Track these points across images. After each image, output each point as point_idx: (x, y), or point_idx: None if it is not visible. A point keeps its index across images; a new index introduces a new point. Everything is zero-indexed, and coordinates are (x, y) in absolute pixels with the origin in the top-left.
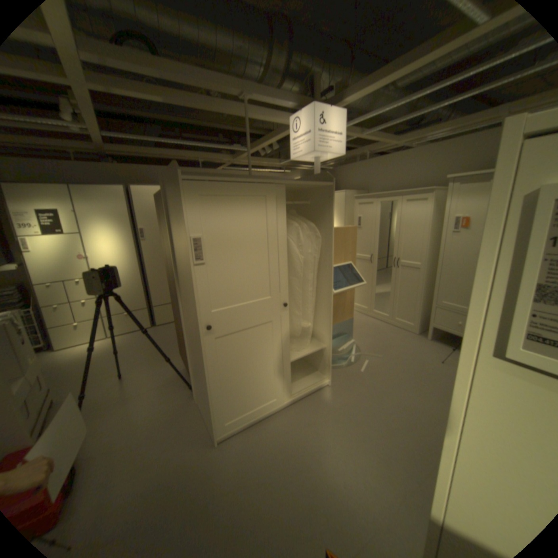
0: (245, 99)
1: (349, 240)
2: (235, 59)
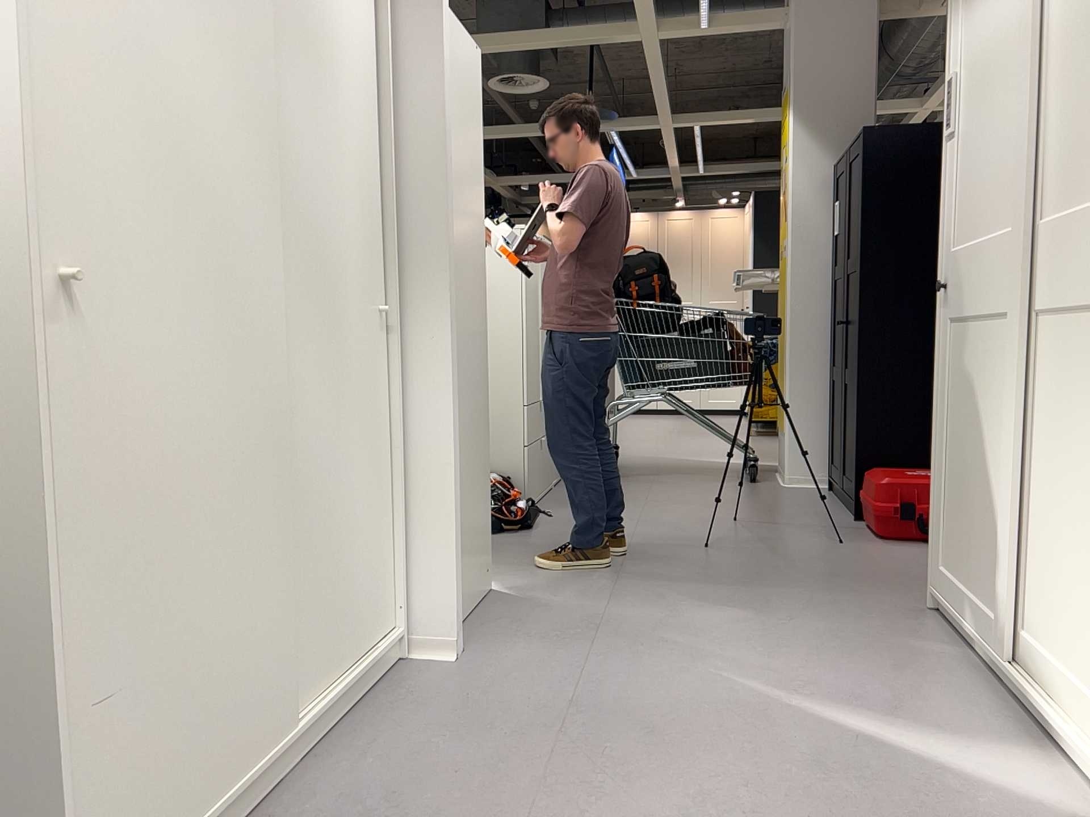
0: None
1: None
2: None
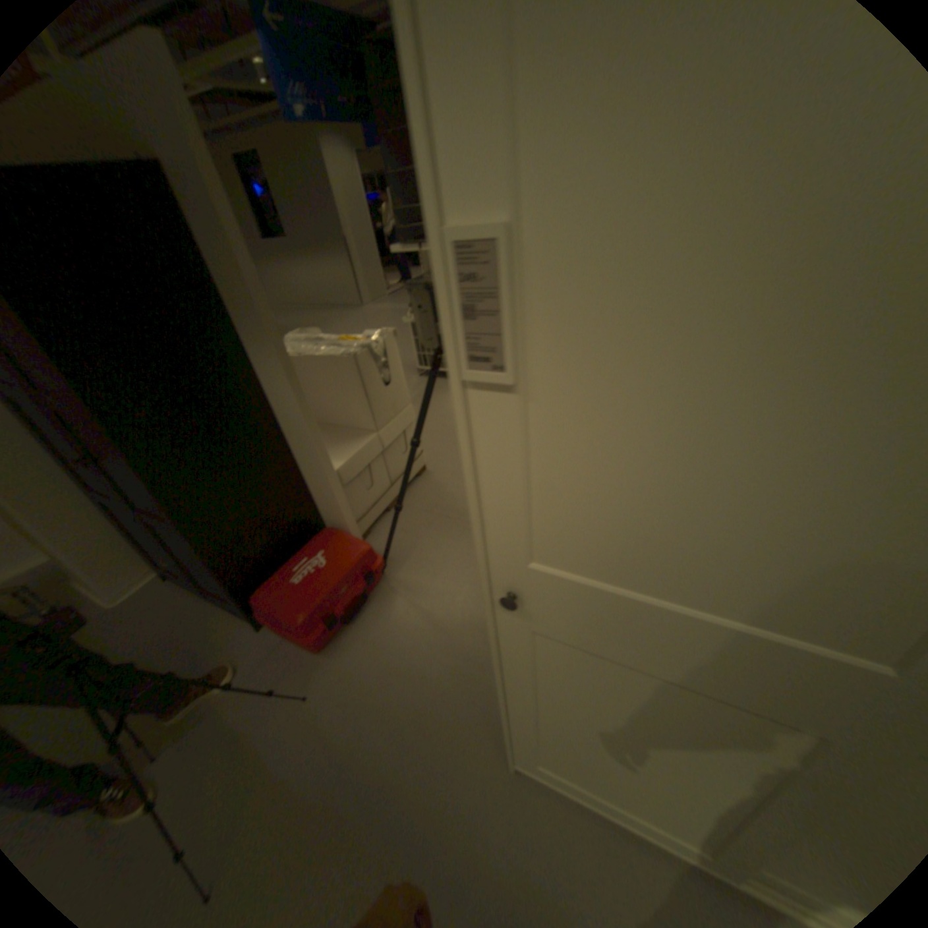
0: None
1: None
2: None
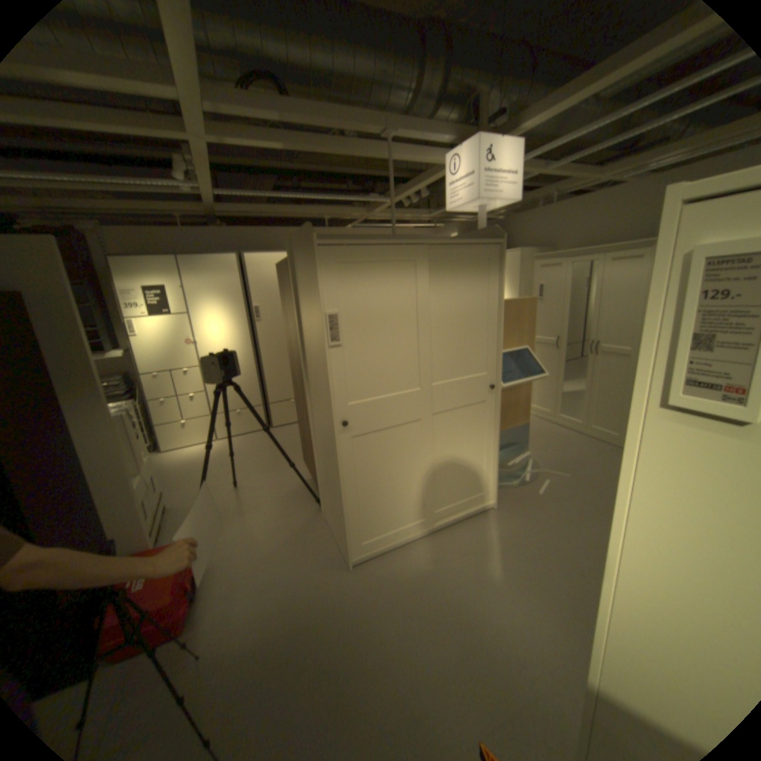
0: (389, 137)
1: (525, 316)
2: (377, 86)
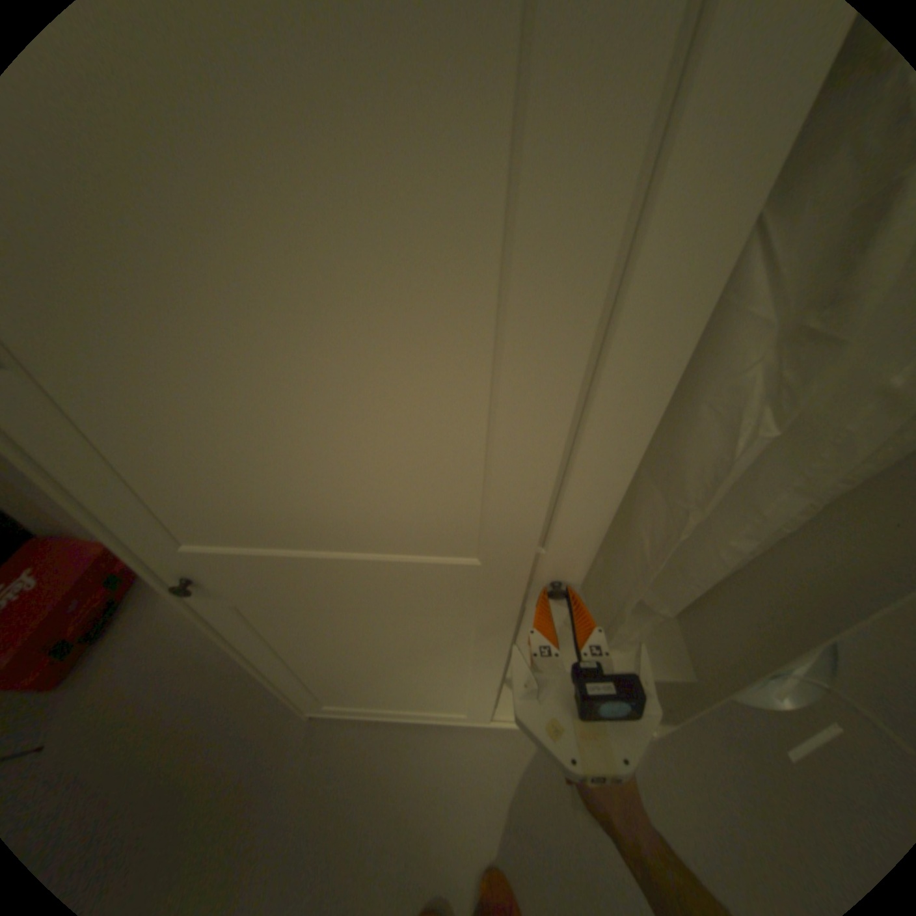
0: None
1: None
2: None
